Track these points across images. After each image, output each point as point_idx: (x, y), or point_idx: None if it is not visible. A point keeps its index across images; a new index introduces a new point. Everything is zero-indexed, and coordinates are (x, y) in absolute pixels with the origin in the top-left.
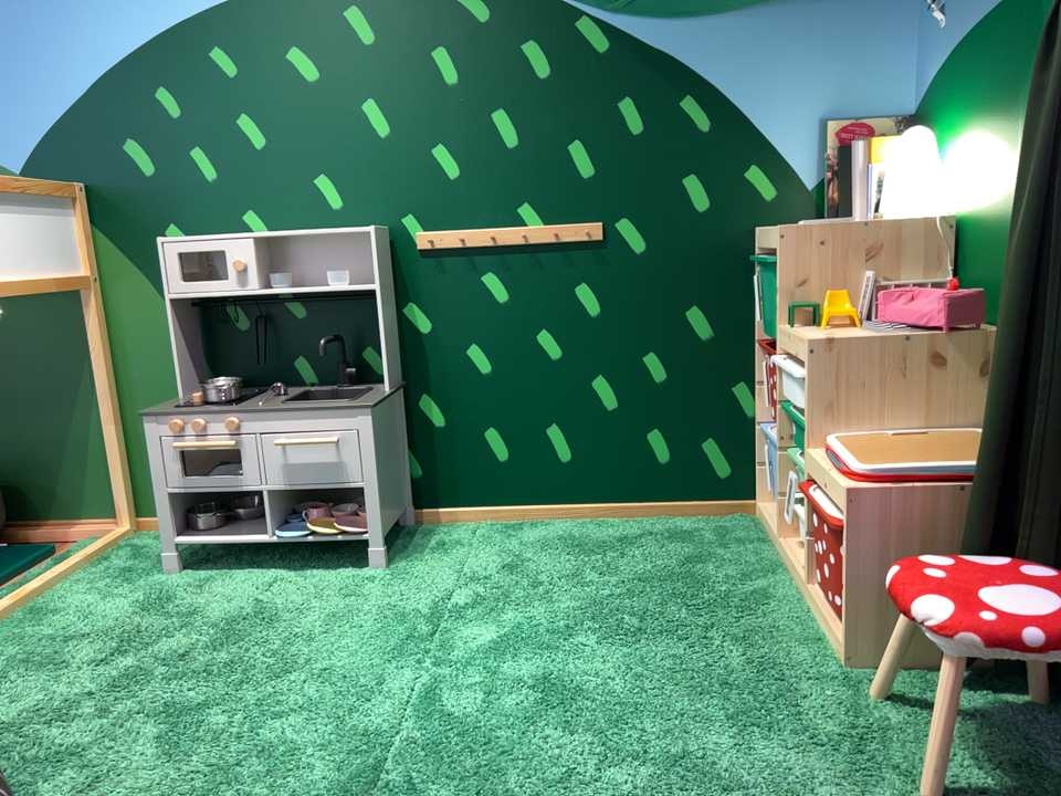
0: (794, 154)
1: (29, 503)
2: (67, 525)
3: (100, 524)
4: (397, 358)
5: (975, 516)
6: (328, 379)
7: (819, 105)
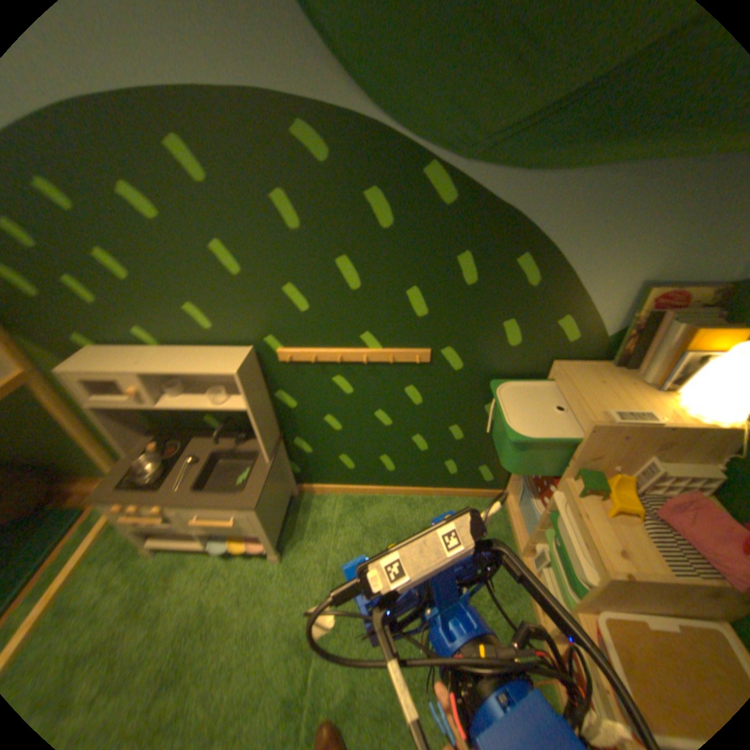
0: (610, 310)
1: (65, 470)
2: (93, 482)
3: None
4: (277, 420)
5: None
6: (232, 429)
7: (654, 270)
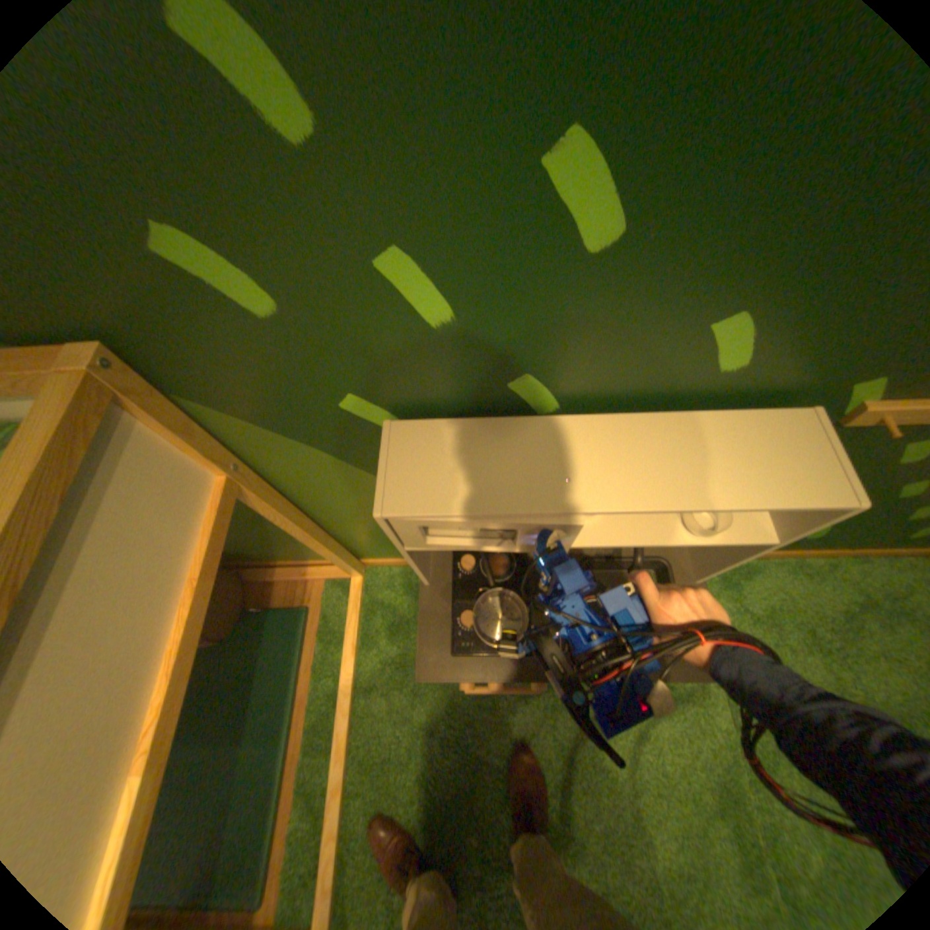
0: None
1: (252, 556)
2: (299, 567)
3: (328, 564)
4: None
5: None
6: None
7: None
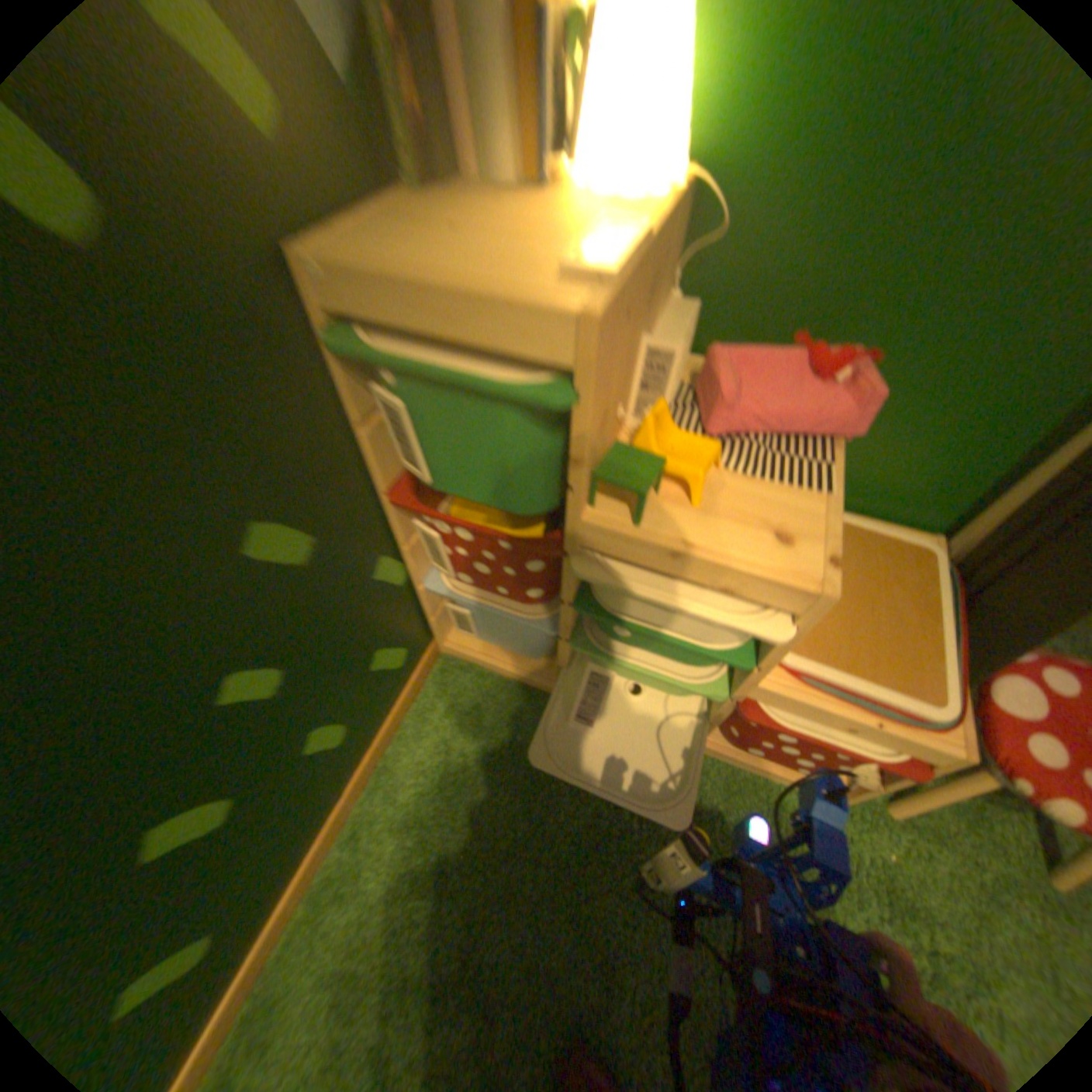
0: None
1: None
2: None
3: None
4: None
5: (983, 658)
6: None
7: None
